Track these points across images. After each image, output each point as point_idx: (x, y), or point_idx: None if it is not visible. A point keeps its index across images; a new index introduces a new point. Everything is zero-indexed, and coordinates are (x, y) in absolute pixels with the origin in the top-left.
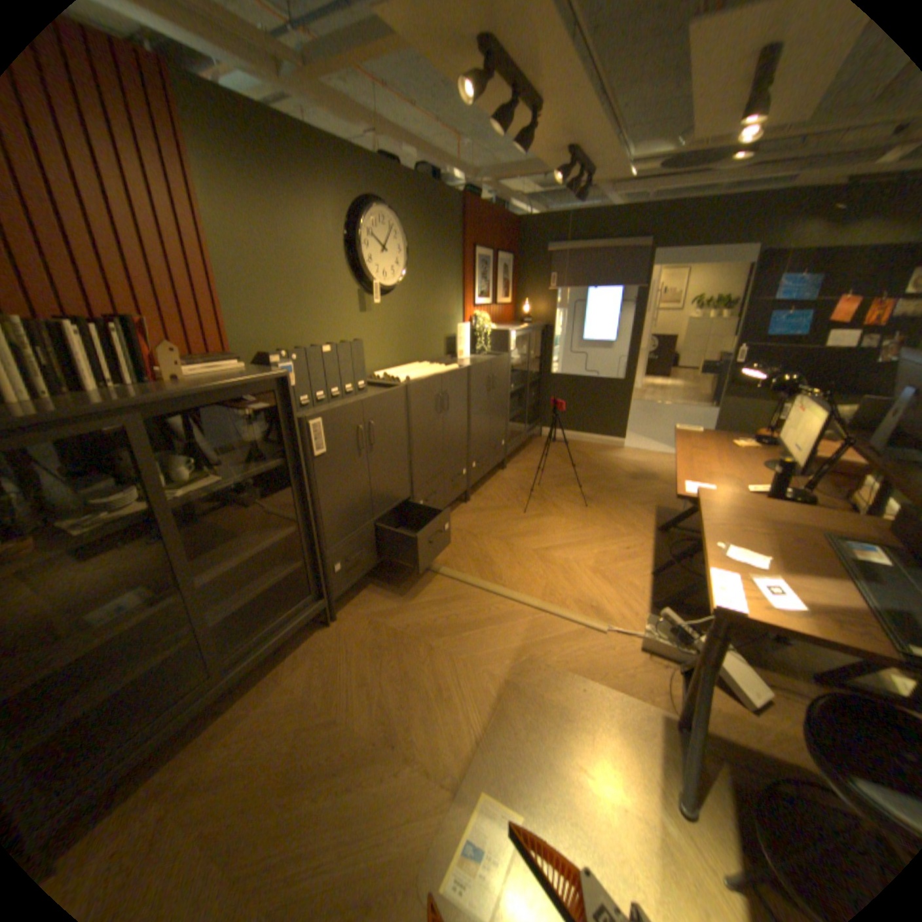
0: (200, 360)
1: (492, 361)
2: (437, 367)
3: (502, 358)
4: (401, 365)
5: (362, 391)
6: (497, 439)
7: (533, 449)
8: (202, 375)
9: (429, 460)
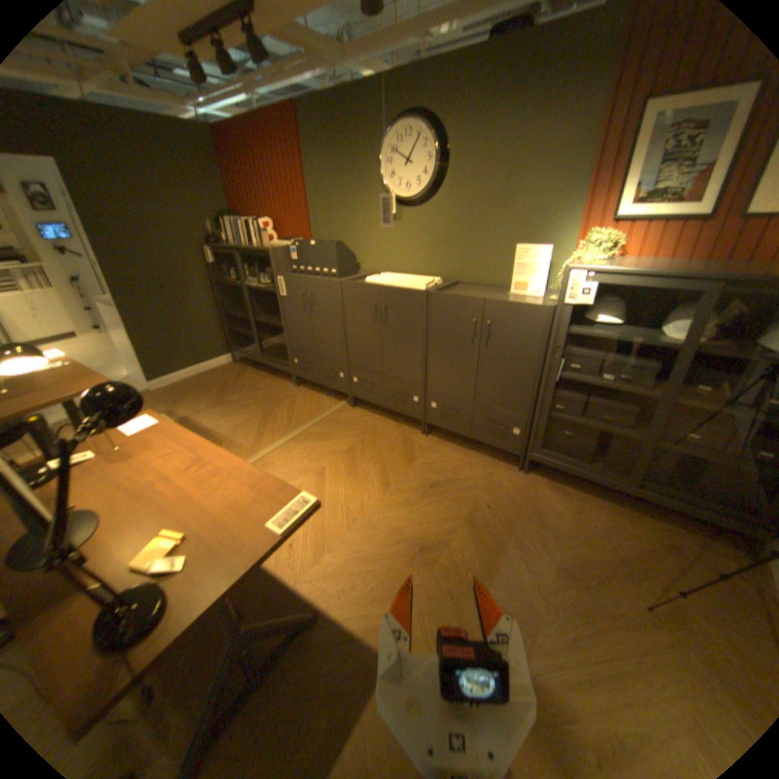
0: (280, 240)
1: (488, 303)
2: (414, 283)
3: (523, 307)
4: (432, 277)
5: (333, 277)
6: (498, 415)
7: (650, 528)
8: (273, 246)
9: (363, 353)
